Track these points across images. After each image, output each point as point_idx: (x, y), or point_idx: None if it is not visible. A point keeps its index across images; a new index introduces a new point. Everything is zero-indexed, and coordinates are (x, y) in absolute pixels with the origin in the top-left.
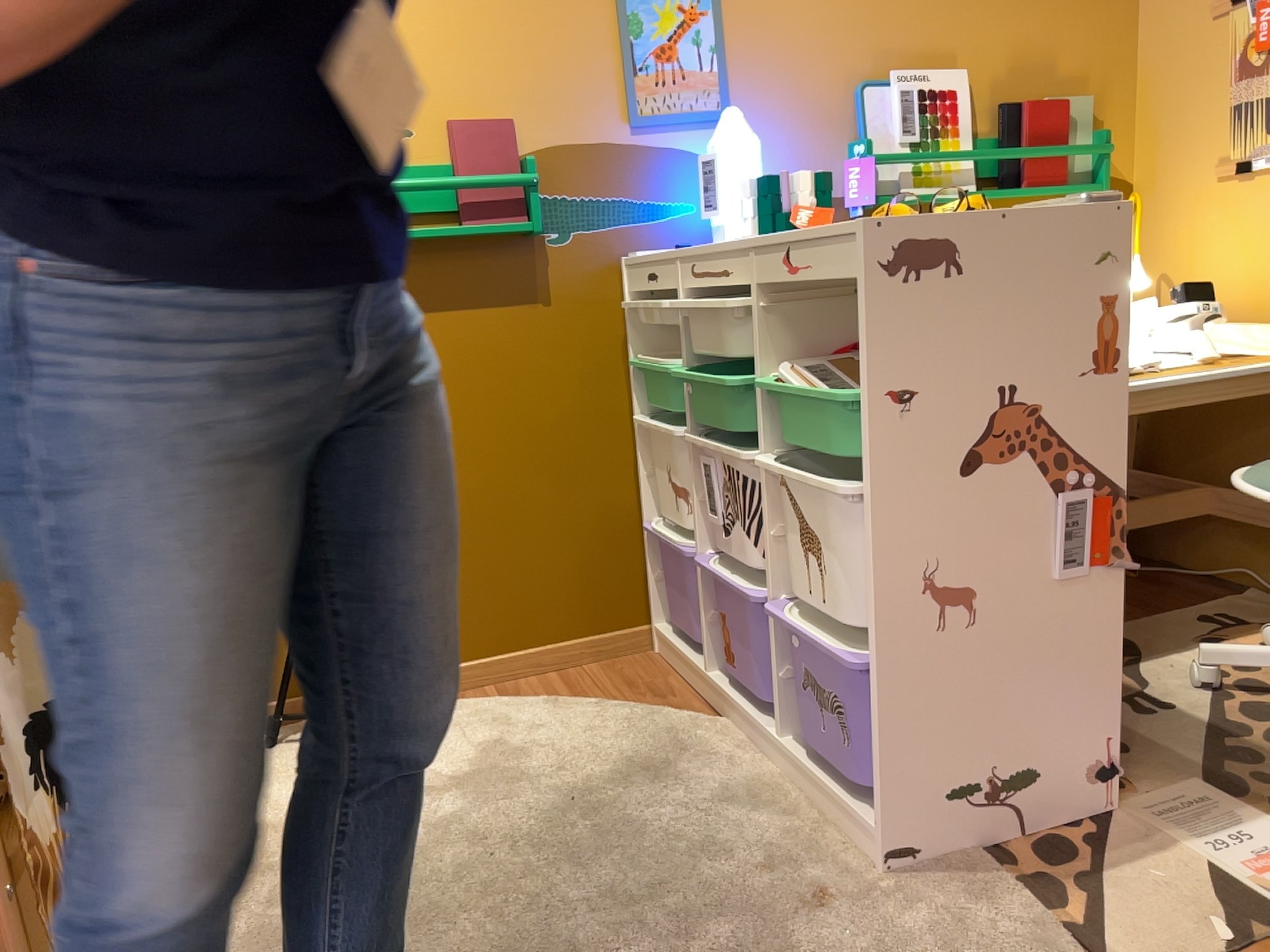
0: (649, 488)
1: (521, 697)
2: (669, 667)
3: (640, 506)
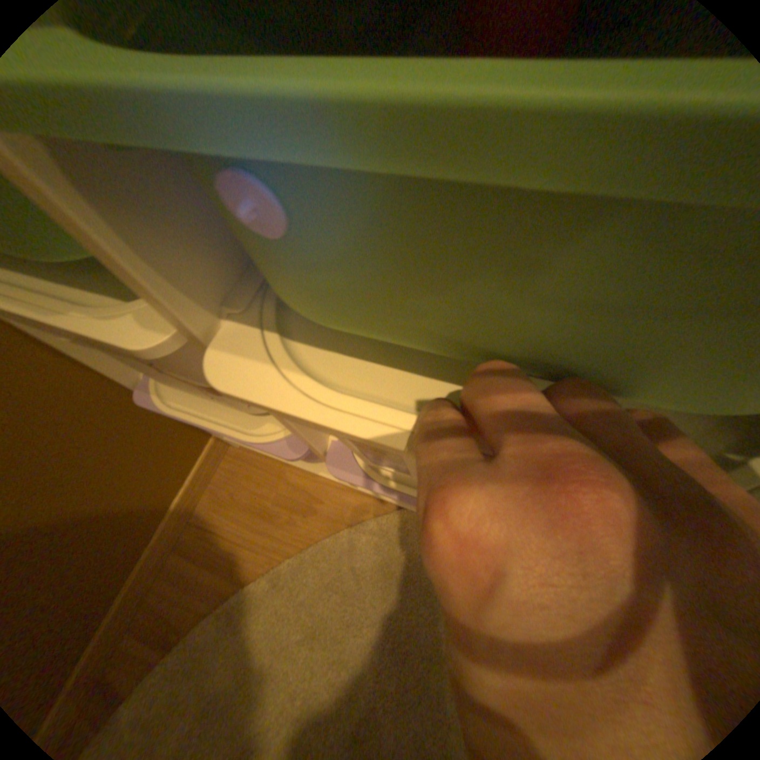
0: (94, 357)
1: (188, 641)
2: (274, 465)
3: (102, 378)
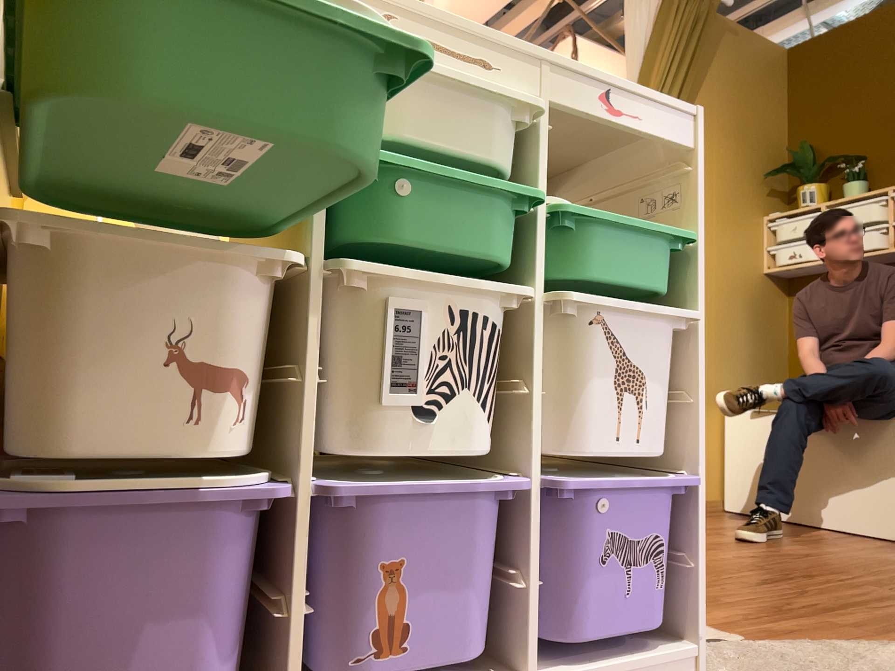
0: None
1: None
2: None
3: None
